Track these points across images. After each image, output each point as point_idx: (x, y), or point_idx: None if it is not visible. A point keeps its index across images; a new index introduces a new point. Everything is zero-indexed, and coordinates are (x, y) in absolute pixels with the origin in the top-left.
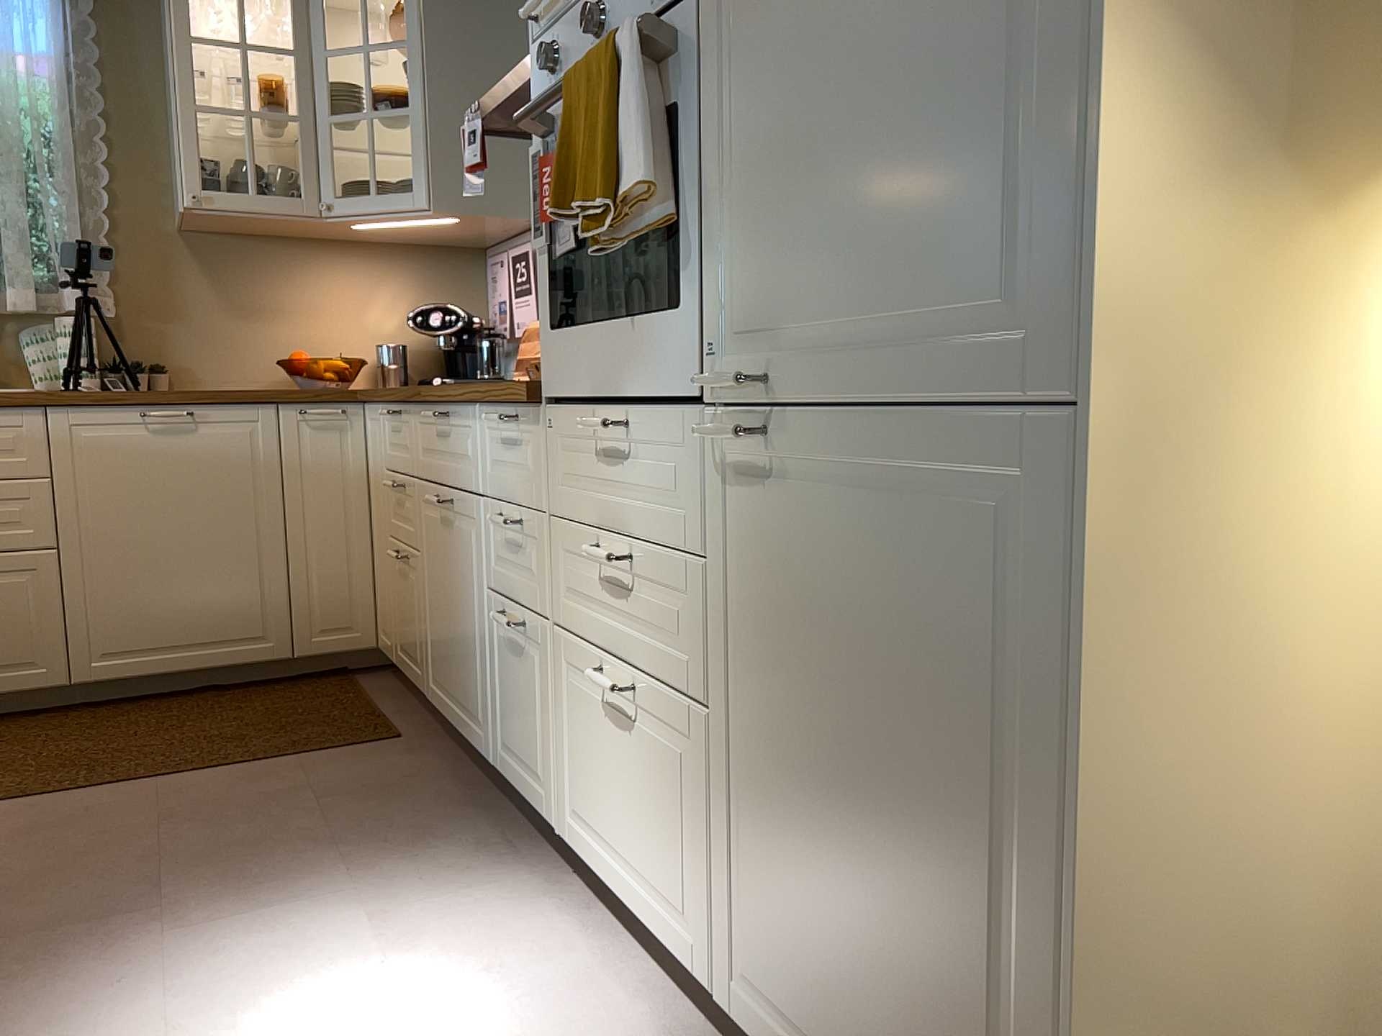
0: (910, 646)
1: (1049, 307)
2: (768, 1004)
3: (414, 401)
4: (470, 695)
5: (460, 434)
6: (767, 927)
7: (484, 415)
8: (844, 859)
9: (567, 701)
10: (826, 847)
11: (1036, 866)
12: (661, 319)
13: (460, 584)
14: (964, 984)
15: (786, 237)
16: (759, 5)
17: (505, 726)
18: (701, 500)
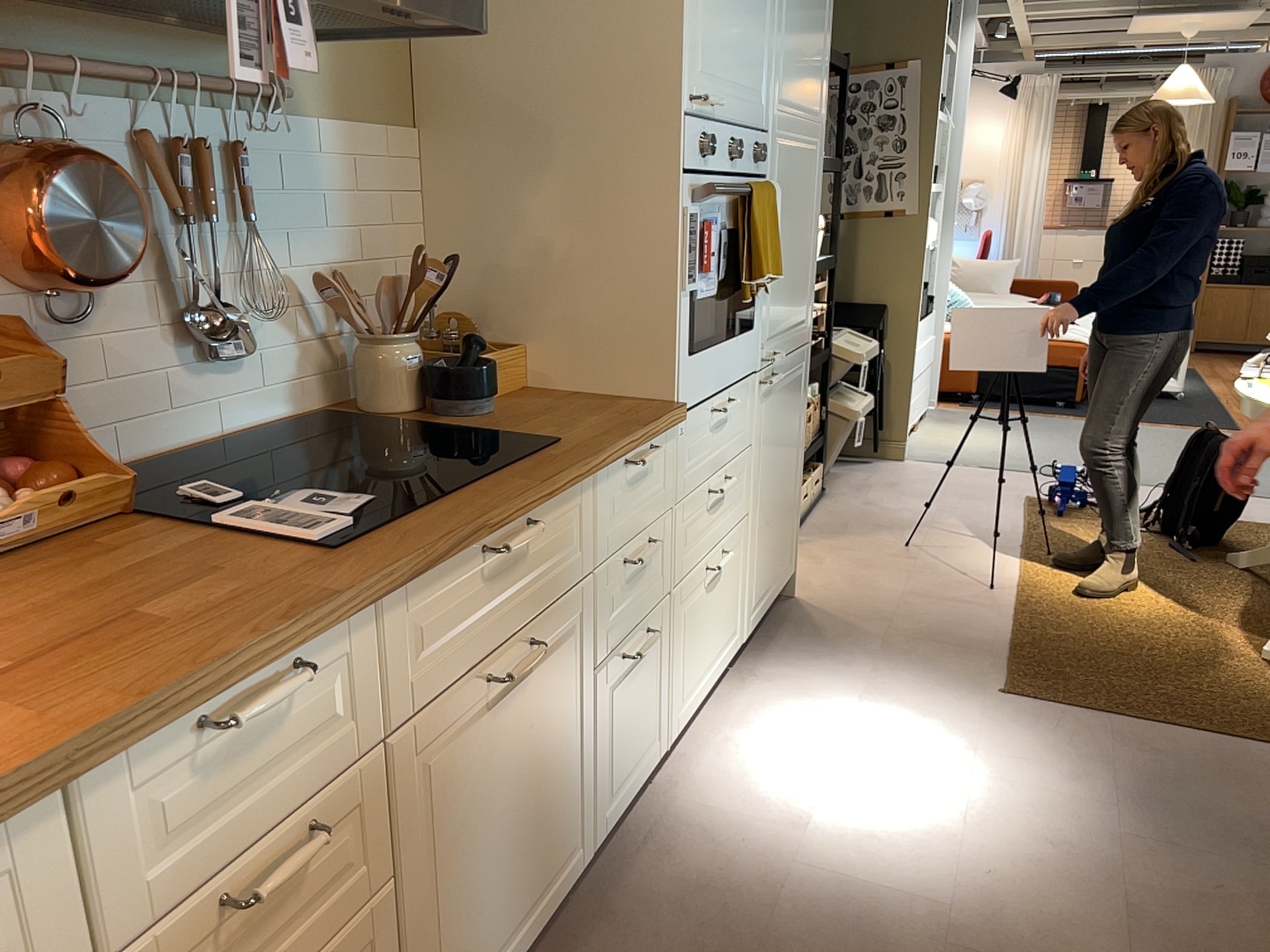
0: (790, 422)
1: (807, 319)
2: (757, 602)
3: (430, 568)
4: (555, 848)
5: (550, 532)
6: (759, 571)
7: (607, 472)
8: (776, 508)
9: (678, 631)
10: (773, 511)
11: (798, 456)
12: (745, 335)
13: (539, 739)
14: (790, 505)
15: (780, 297)
16: (780, 204)
17: (614, 771)
18: (752, 418)
